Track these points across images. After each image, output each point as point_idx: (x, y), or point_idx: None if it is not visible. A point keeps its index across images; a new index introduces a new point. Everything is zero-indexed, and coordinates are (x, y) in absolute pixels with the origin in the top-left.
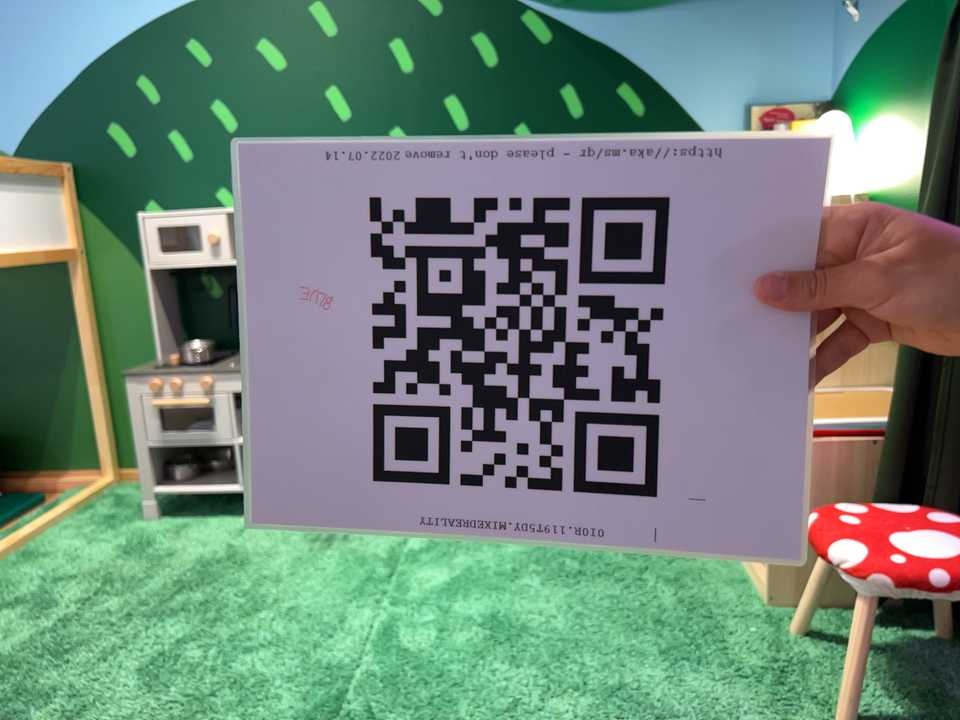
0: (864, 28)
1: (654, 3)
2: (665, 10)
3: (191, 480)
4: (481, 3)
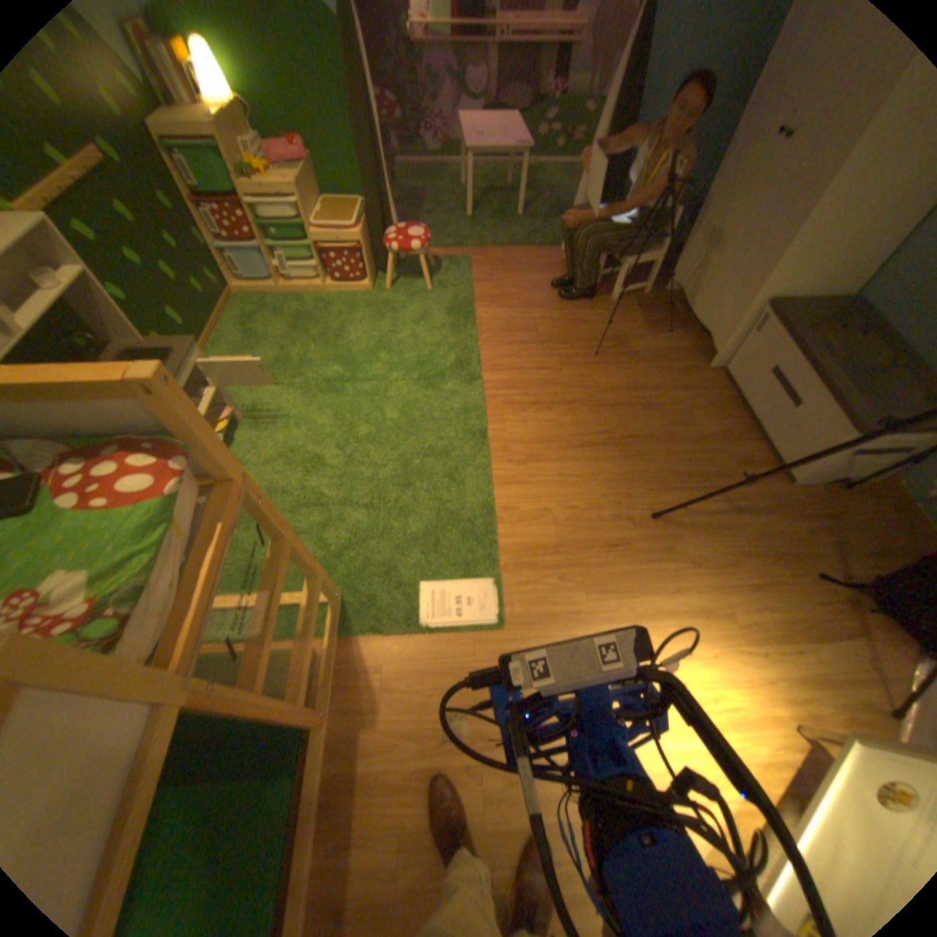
0: None
1: None
2: None
3: None
4: None
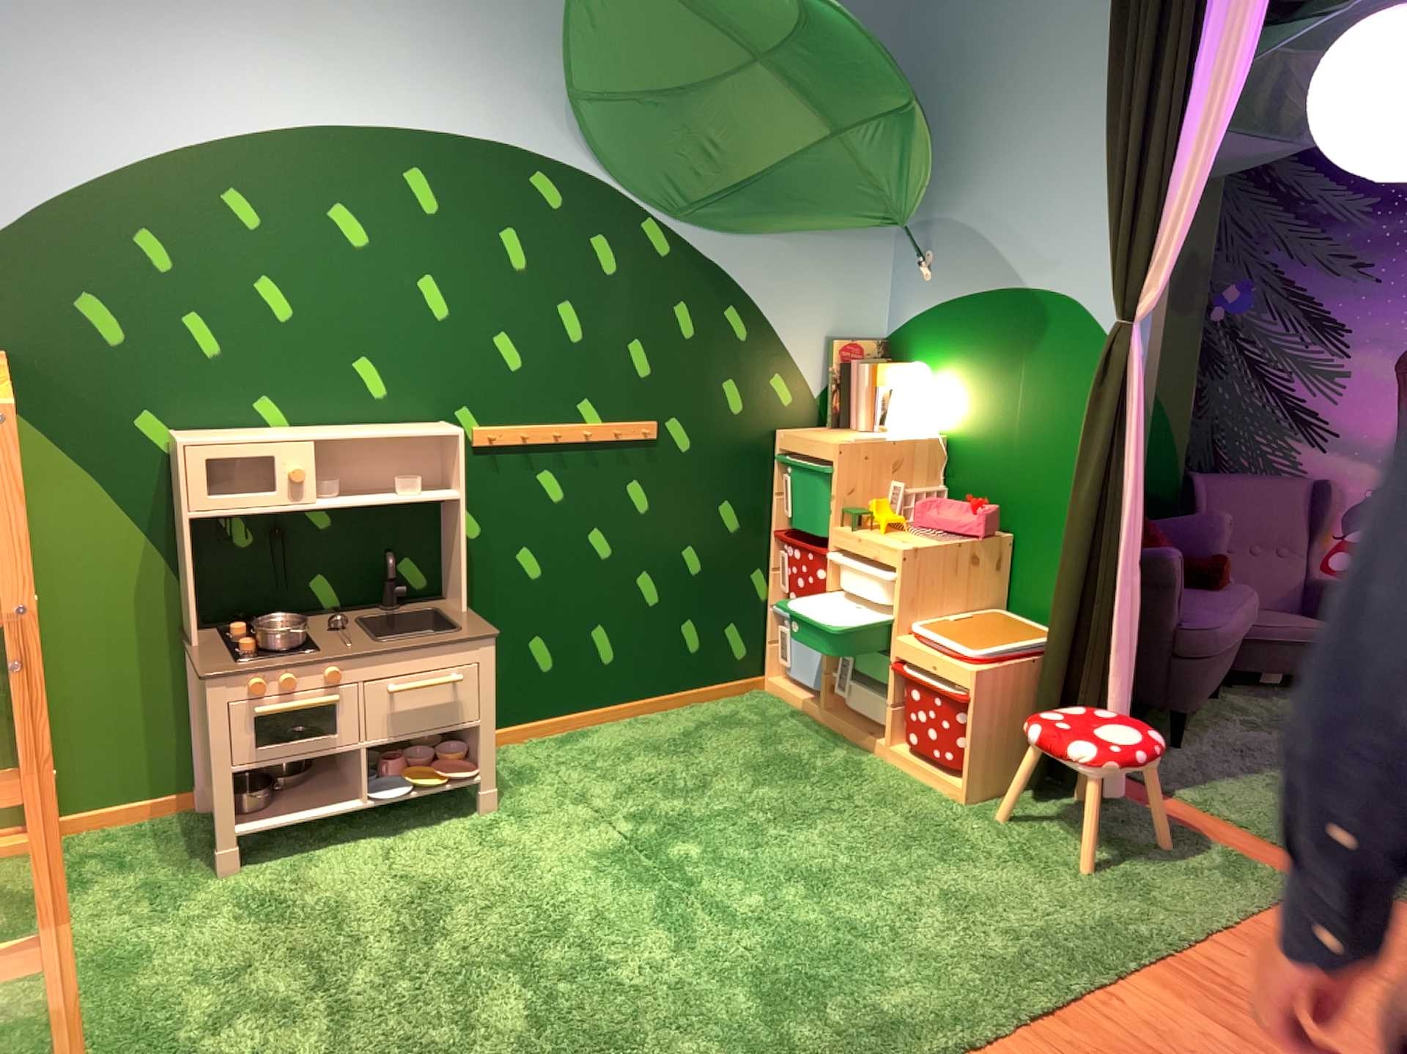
0: (931, 296)
1: (761, 237)
2: (767, 244)
3: (280, 800)
4: (606, 210)
